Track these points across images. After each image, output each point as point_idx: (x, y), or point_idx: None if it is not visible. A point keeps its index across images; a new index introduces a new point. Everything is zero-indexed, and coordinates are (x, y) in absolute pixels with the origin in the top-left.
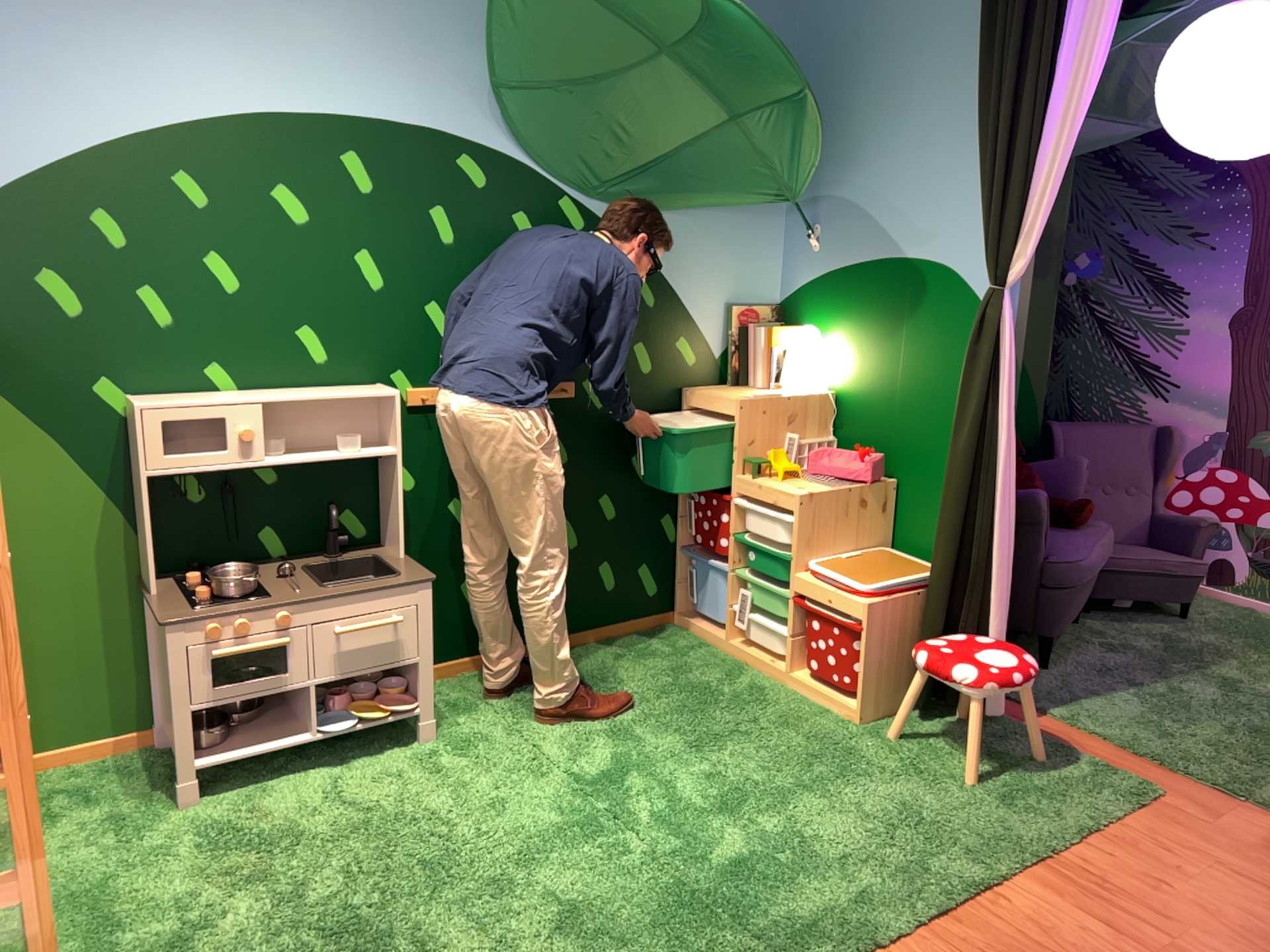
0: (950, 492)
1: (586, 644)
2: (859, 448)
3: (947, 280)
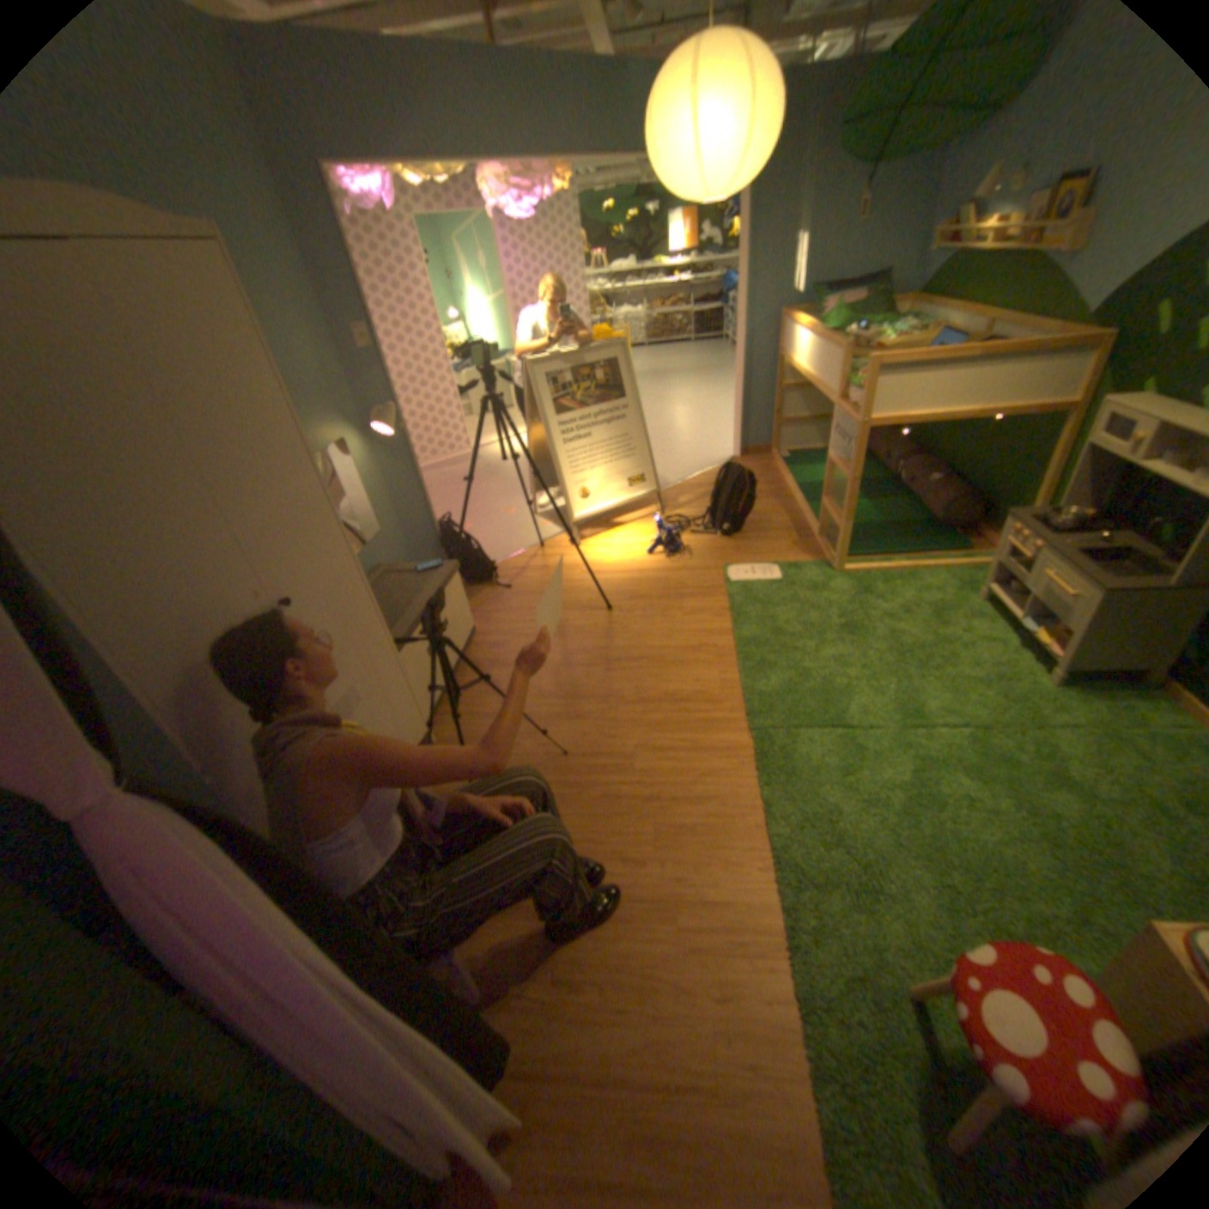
0: None
1: None
2: None
3: None
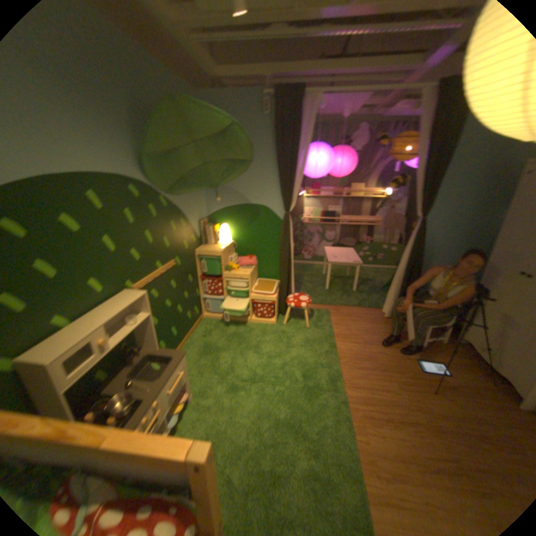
0: (282, 264)
1: (188, 338)
2: (247, 256)
3: (265, 210)
